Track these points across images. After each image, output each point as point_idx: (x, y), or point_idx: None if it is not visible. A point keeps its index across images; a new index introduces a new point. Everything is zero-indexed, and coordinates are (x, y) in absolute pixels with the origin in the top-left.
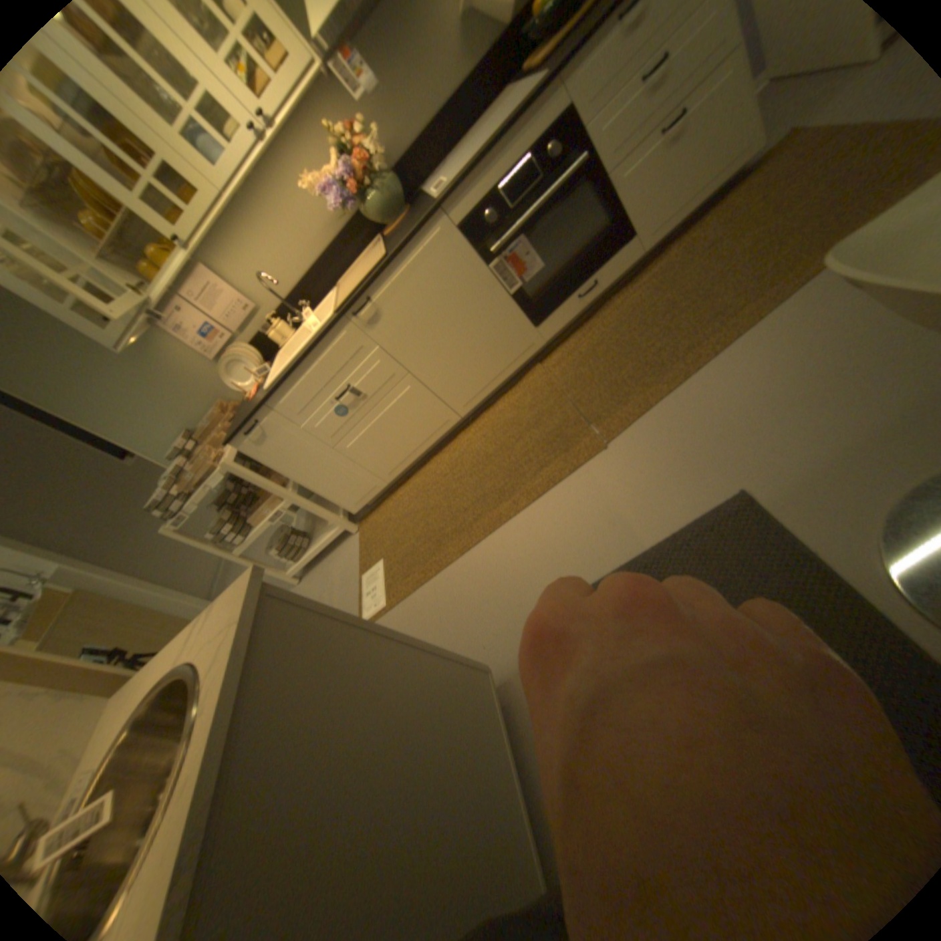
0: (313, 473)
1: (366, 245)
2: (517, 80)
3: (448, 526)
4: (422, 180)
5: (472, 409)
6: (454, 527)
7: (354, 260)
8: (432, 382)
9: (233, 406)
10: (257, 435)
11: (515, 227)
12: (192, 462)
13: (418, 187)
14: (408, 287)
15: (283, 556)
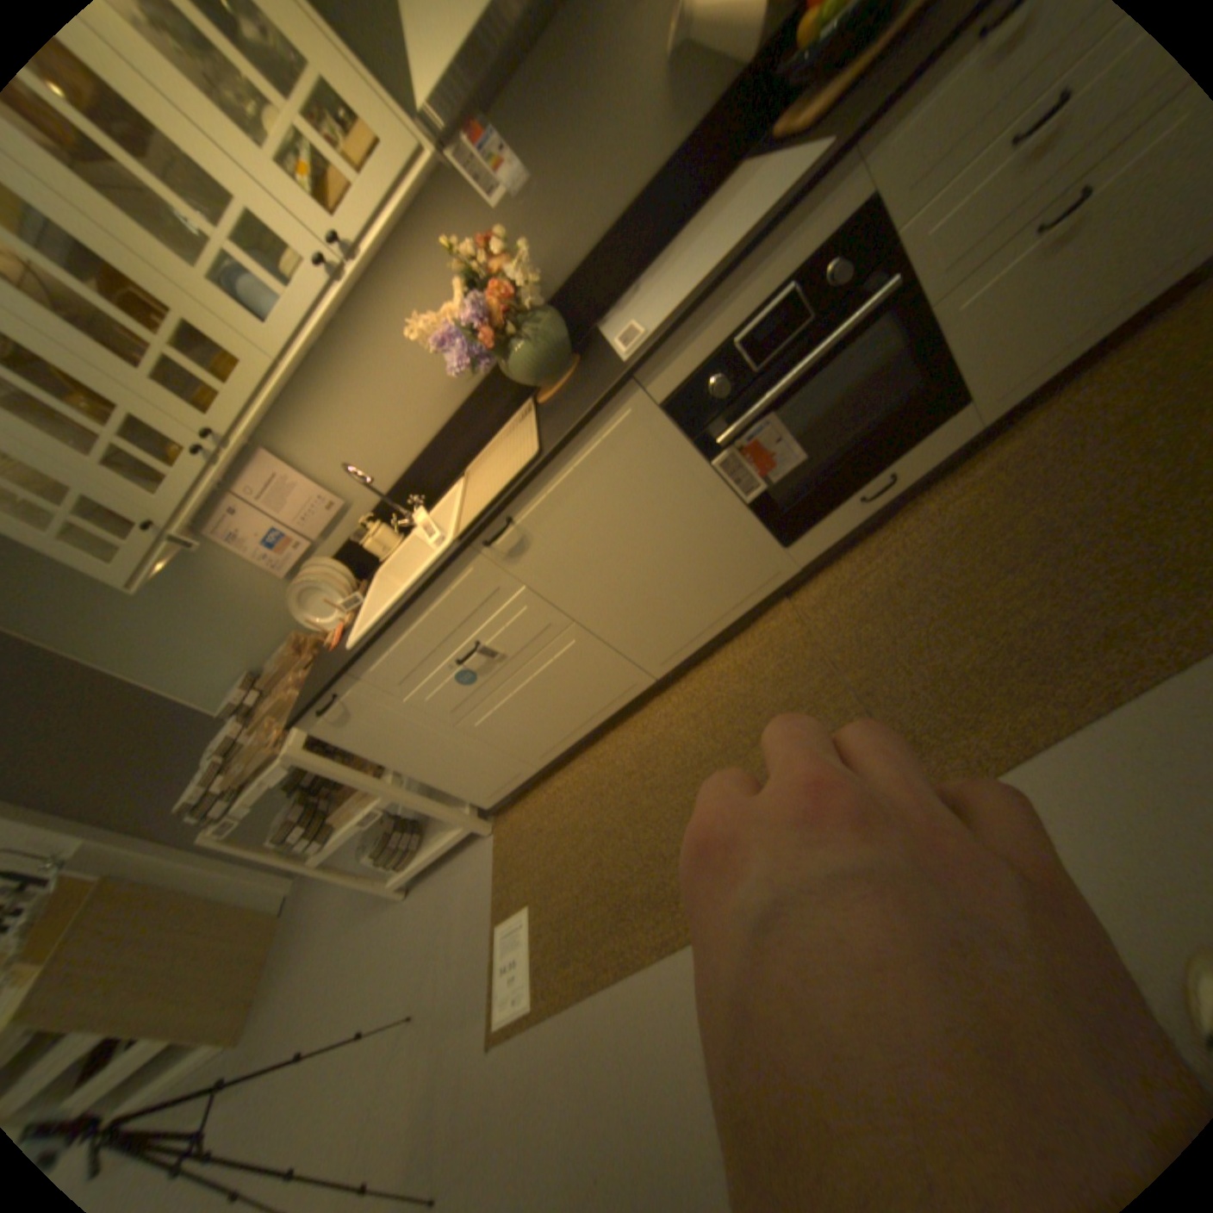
0: (424, 760)
1: (512, 411)
2: (762, 153)
3: (636, 884)
4: (600, 314)
5: (674, 667)
6: (647, 891)
7: (493, 433)
8: (611, 633)
9: (315, 639)
10: (338, 714)
11: (763, 405)
12: (252, 727)
13: (594, 324)
14: (576, 501)
15: (381, 865)
